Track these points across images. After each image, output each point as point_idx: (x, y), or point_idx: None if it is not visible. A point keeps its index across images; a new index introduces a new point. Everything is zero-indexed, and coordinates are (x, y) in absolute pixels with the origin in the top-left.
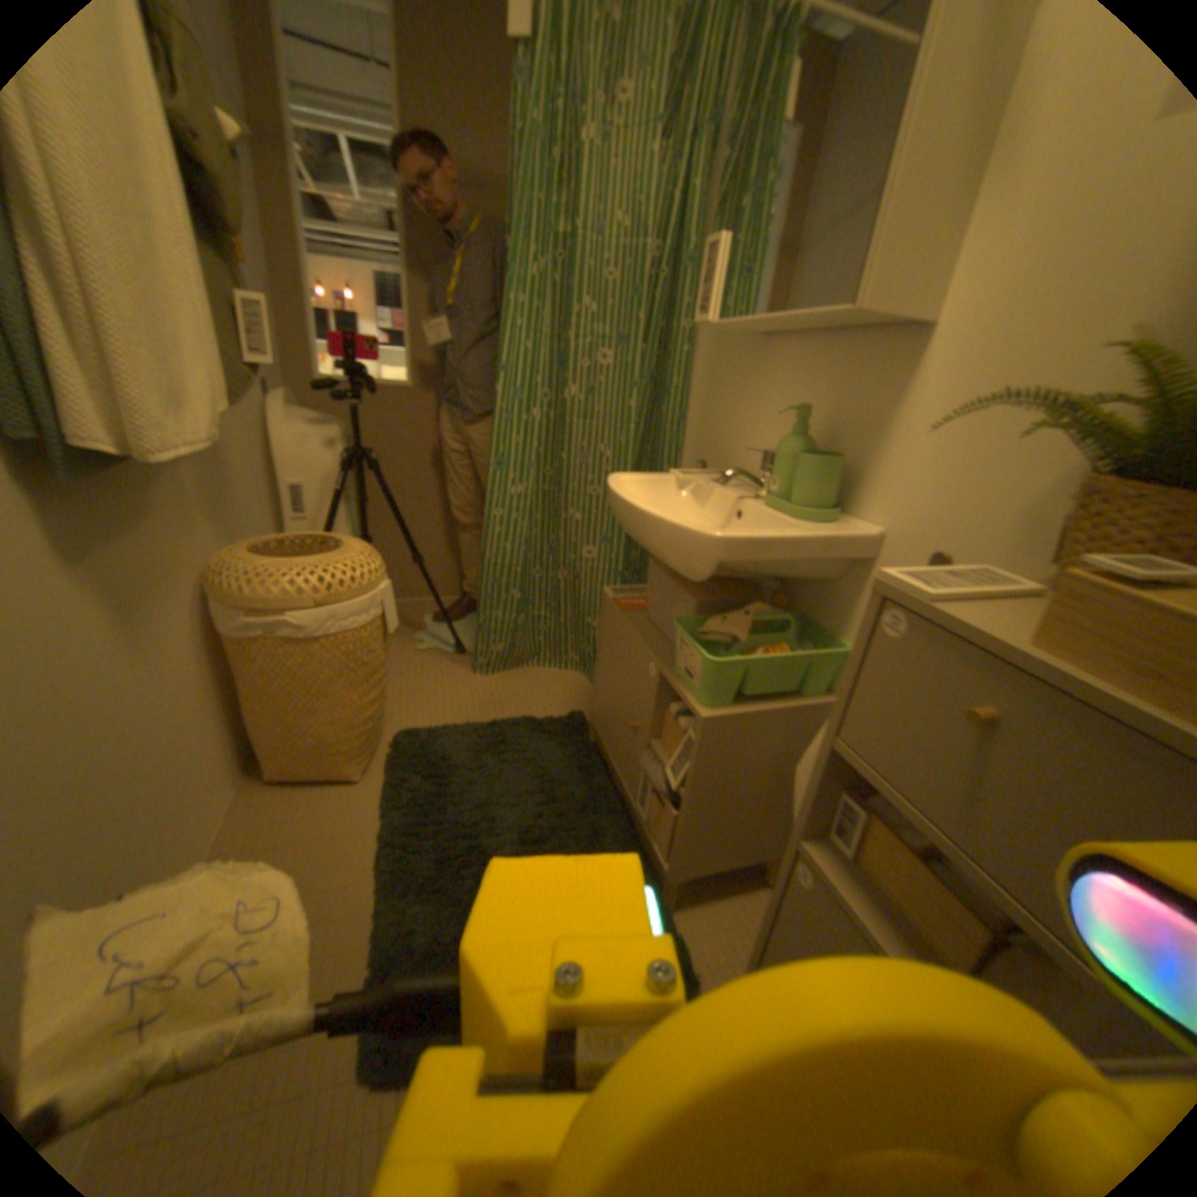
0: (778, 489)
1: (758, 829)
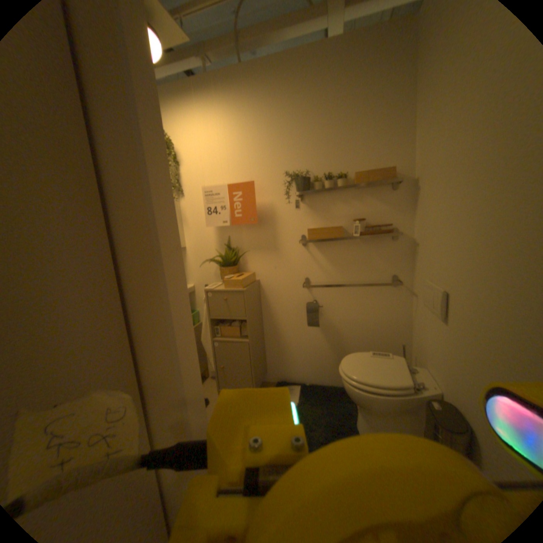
0: None
1: (200, 360)
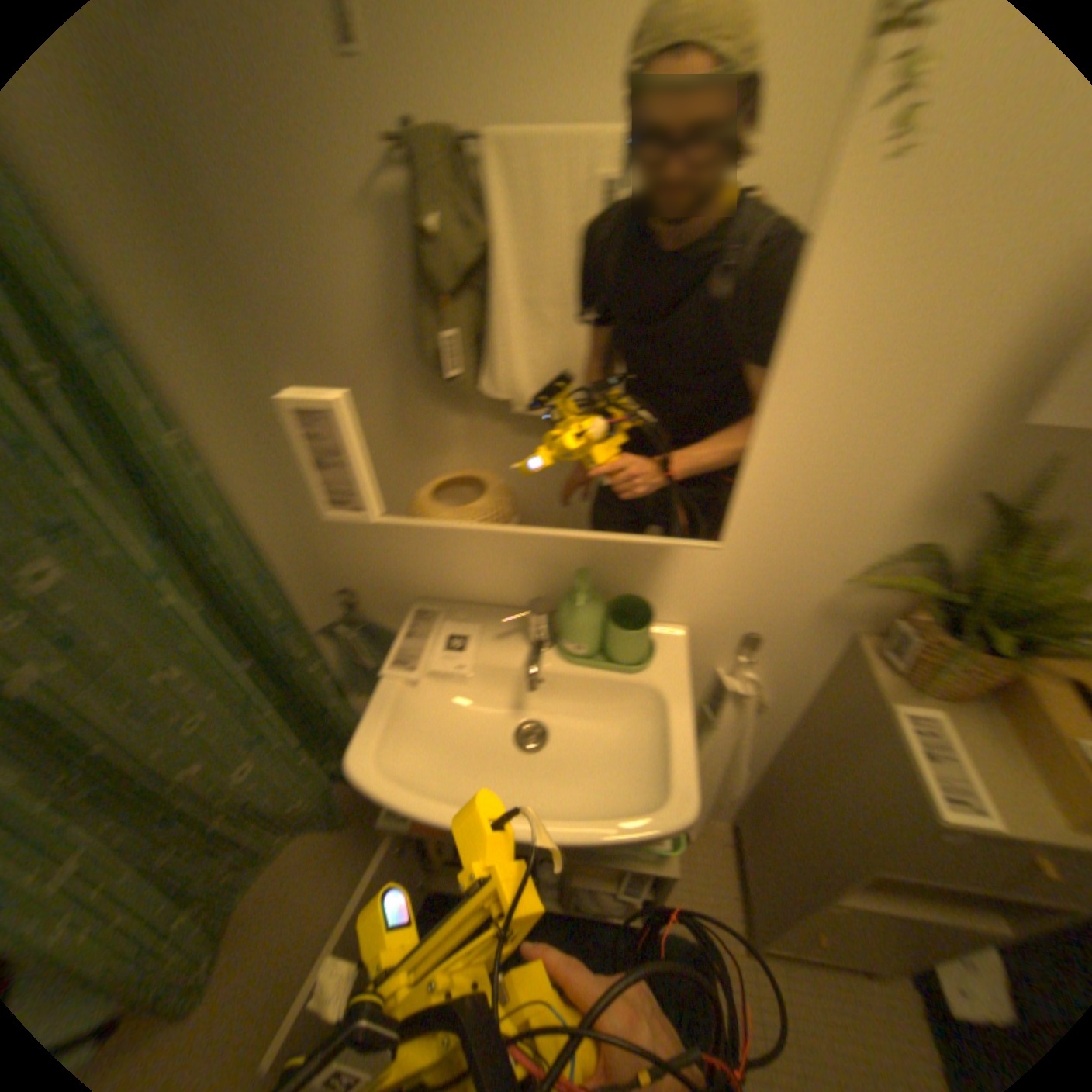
0: (587, 648)
1: None
